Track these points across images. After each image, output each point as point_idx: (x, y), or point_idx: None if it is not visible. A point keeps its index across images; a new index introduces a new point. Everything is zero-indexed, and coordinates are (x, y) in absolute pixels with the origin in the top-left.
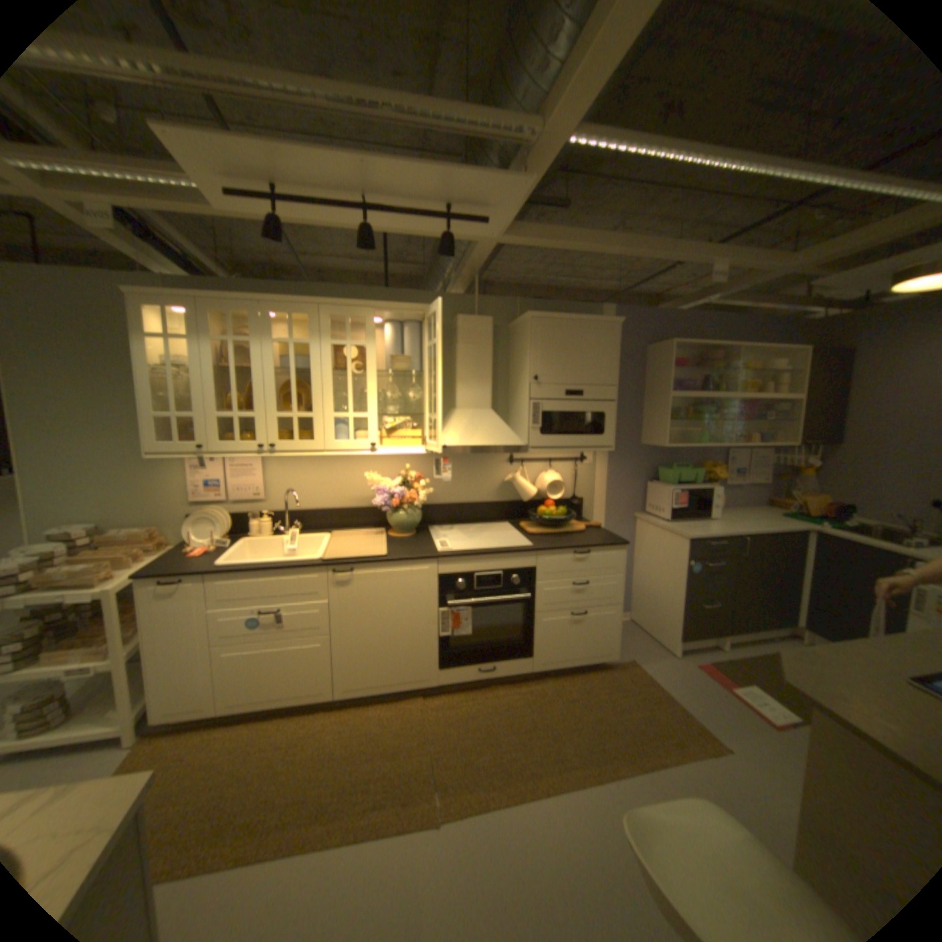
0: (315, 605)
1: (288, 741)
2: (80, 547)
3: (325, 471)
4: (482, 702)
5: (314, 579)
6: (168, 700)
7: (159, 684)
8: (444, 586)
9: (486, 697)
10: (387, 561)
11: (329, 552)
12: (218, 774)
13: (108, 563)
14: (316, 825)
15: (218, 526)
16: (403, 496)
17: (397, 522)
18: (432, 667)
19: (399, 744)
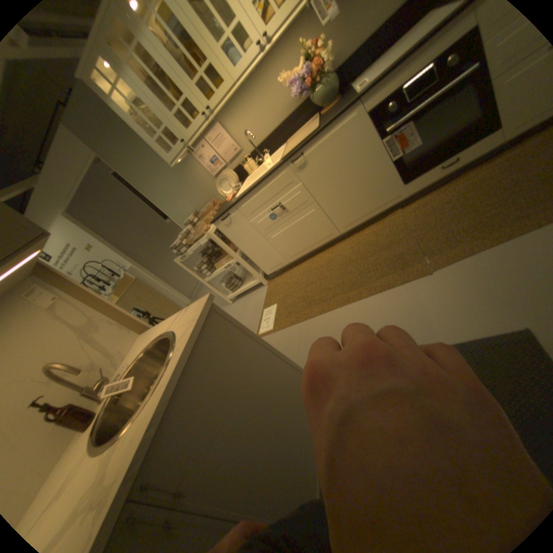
0: (296, 189)
1: (327, 260)
2: (196, 222)
3: (257, 102)
4: (454, 188)
5: (285, 174)
6: (267, 263)
7: (258, 259)
8: (378, 118)
9: (457, 183)
10: (321, 130)
11: (285, 152)
12: (301, 283)
13: (206, 222)
14: (353, 290)
15: (231, 179)
16: (310, 70)
17: (320, 98)
18: (399, 185)
19: (391, 239)
